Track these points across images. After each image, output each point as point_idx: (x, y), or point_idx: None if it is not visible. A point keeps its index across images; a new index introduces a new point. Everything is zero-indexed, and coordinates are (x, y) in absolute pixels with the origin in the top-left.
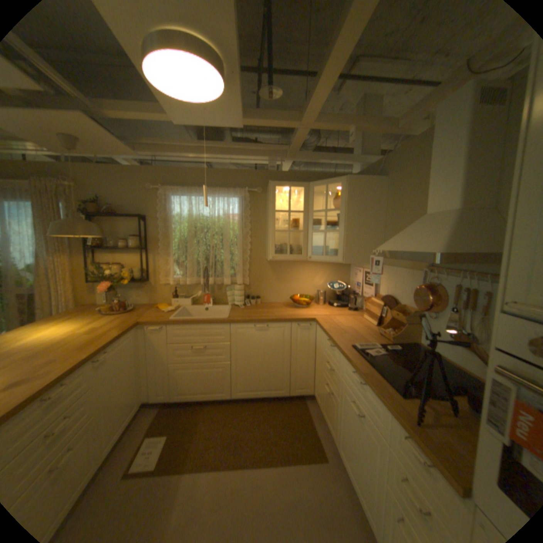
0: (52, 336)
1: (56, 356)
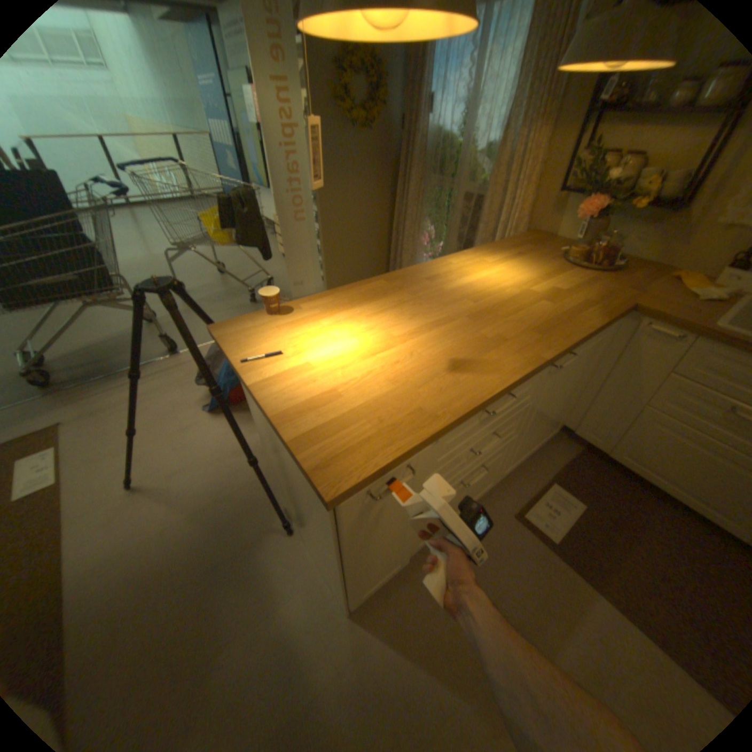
0: (499, 283)
1: (507, 331)
